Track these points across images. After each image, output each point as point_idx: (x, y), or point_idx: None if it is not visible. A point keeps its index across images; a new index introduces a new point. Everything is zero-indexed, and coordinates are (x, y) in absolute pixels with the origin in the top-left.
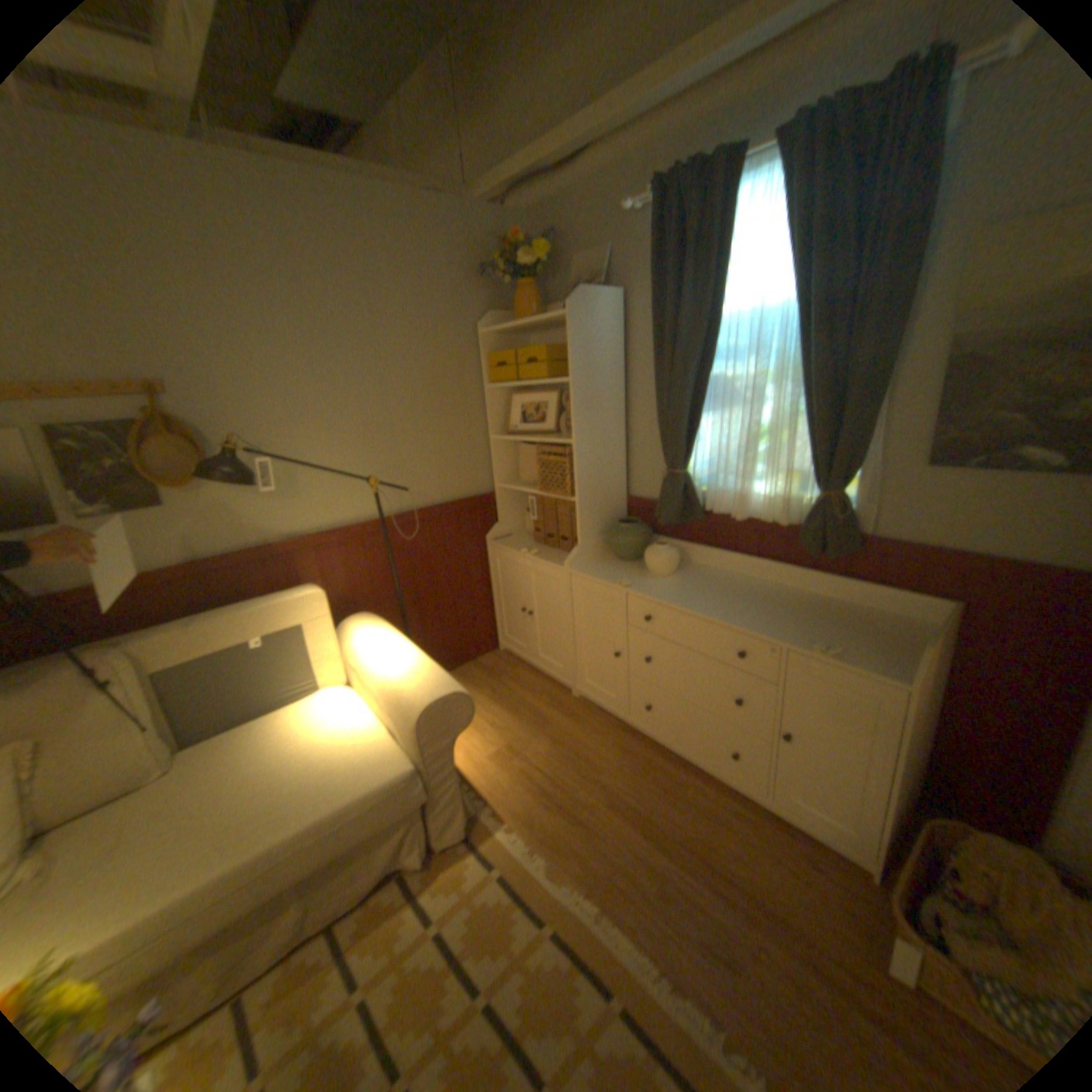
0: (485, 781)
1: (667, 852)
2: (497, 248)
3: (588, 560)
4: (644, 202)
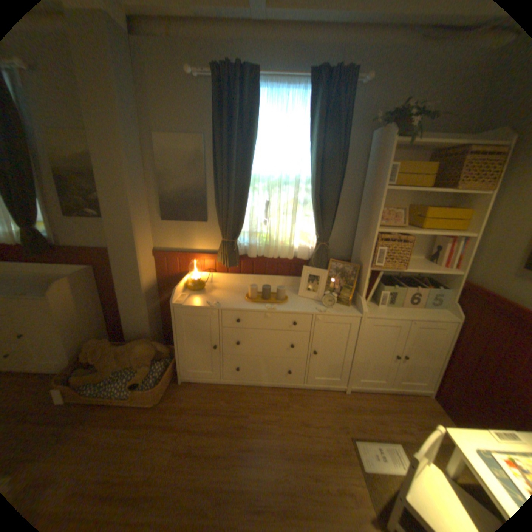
0: None
1: None
2: None
3: None
4: None
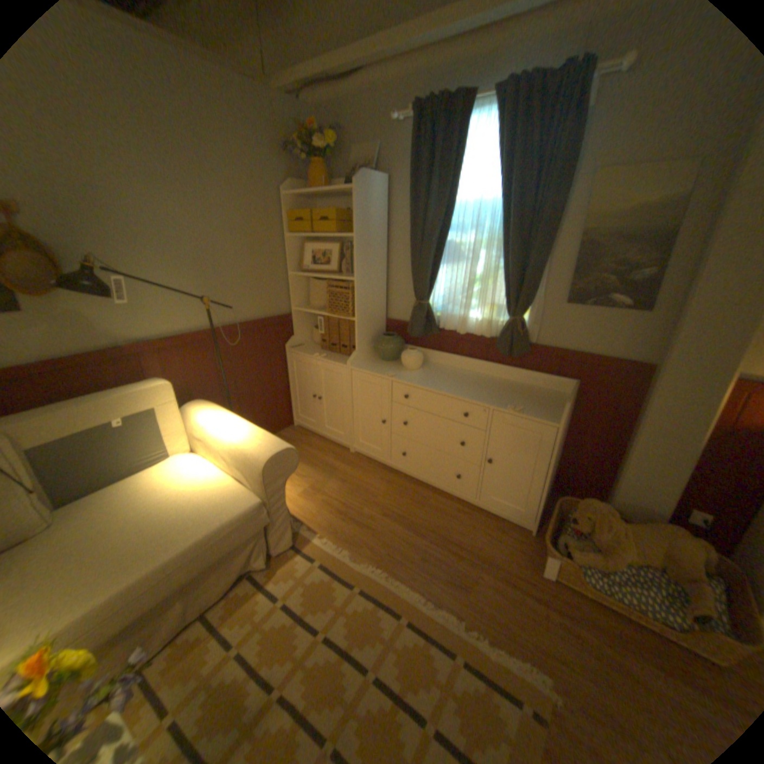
0: (299, 509)
1: (422, 536)
2: (294, 130)
3: (363, 361)
4: (406, 116)
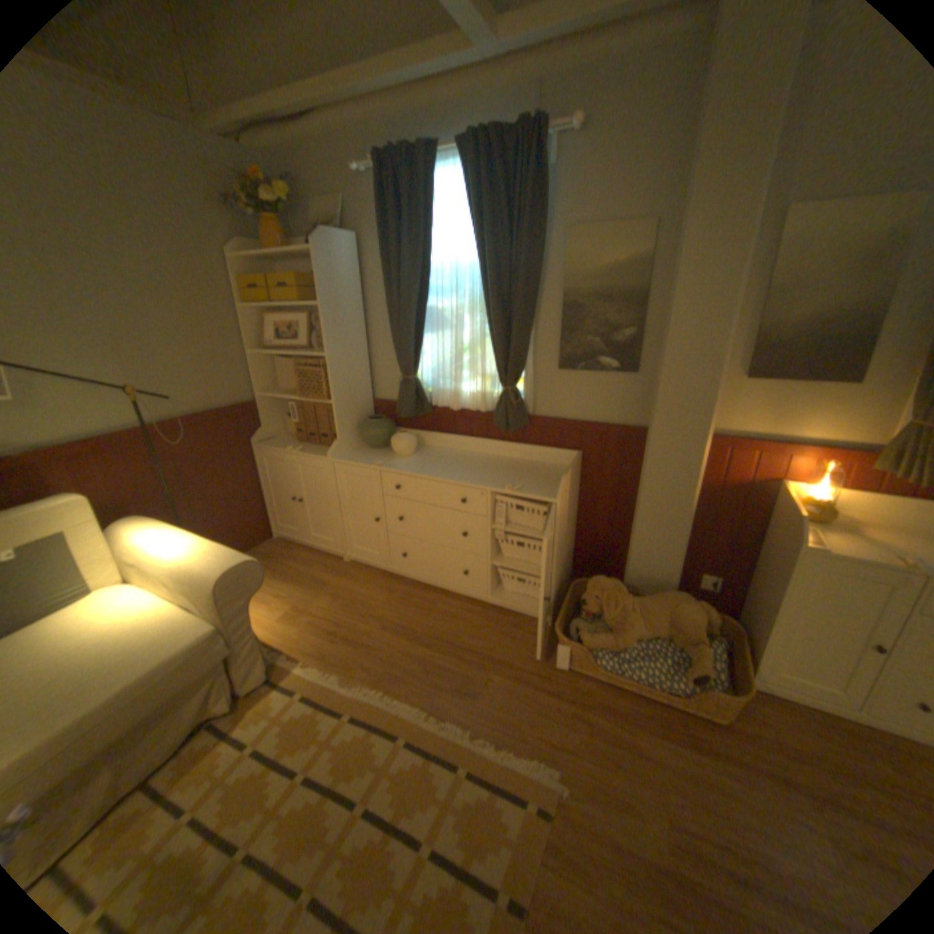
0: (277, 636)
1: (426, 644)
2: (236, 180)
3: (347, 450)
4: (367, 167)
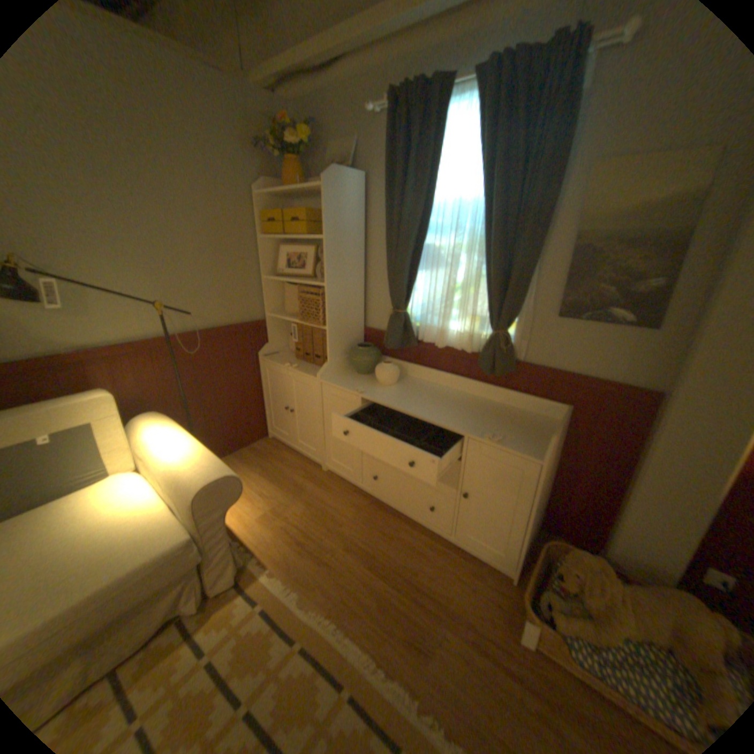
0: (253, 537)
1: (385, 578)
2: (269, 126)
3: (336, 373)
4: (382, 107)
